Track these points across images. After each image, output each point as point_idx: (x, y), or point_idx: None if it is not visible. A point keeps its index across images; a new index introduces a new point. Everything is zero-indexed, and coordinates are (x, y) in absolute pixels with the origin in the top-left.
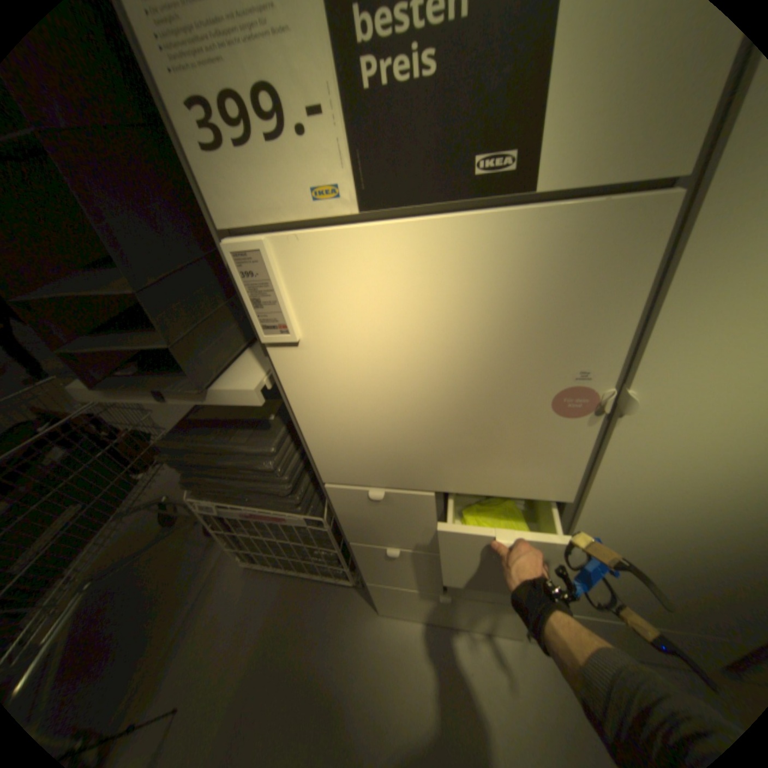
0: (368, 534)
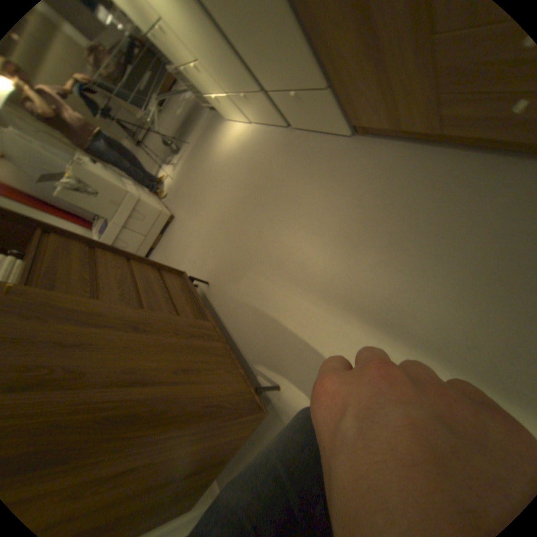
0: (174, 59)
